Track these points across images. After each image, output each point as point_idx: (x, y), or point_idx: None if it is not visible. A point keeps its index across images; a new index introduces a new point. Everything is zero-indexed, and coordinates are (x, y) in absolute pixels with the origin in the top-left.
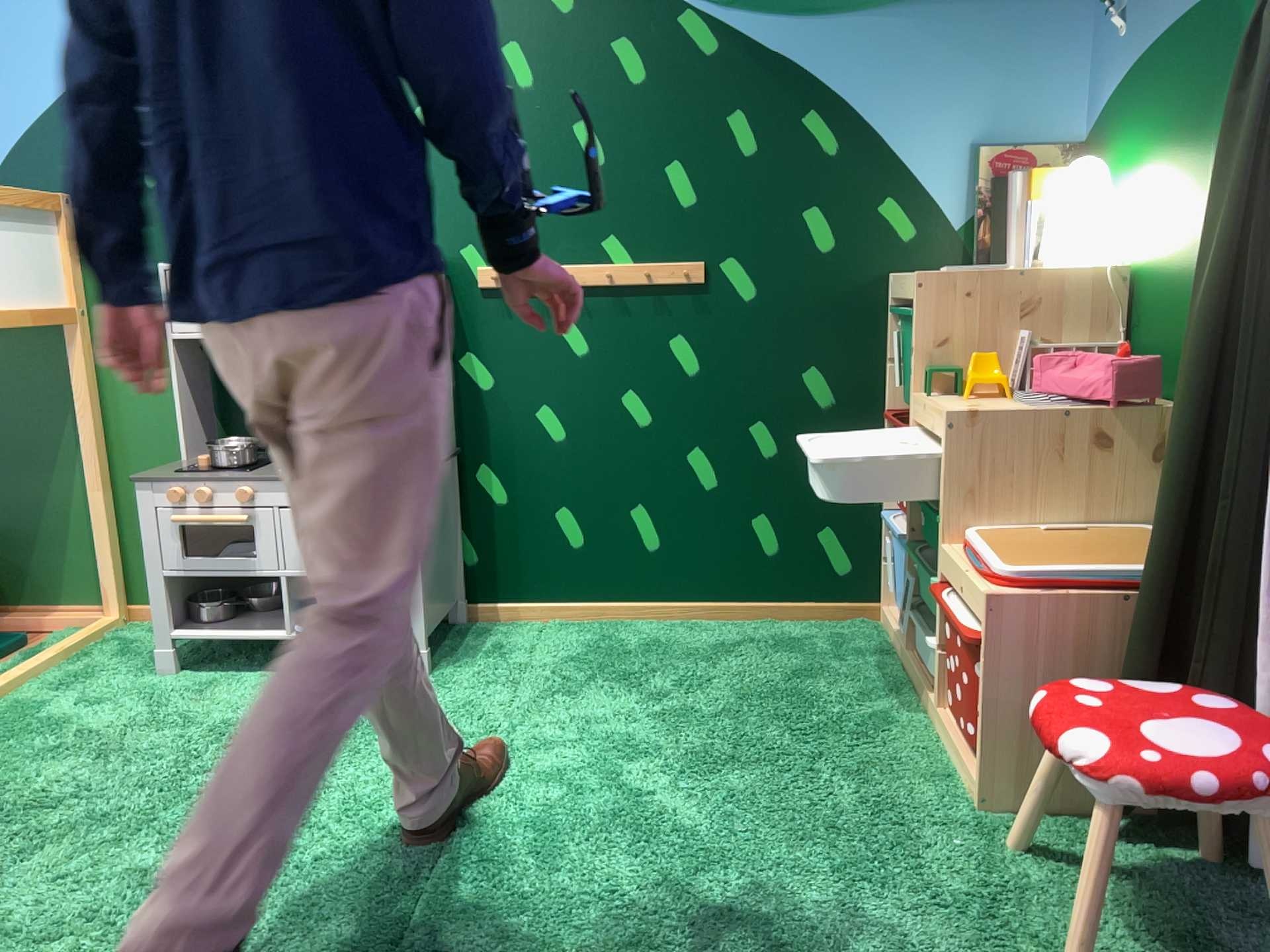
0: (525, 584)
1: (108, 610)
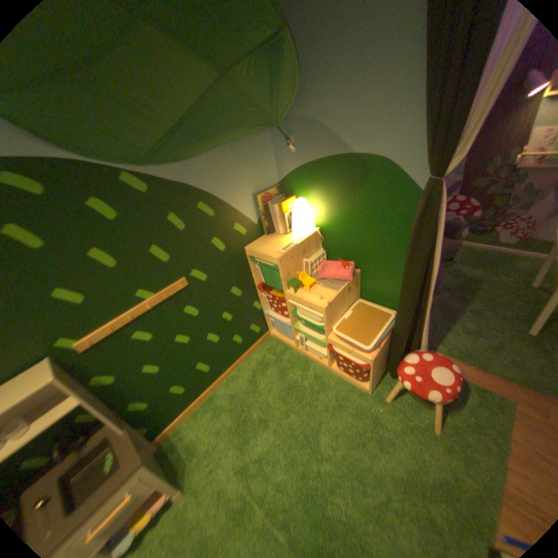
0: (171, 416)
1: None
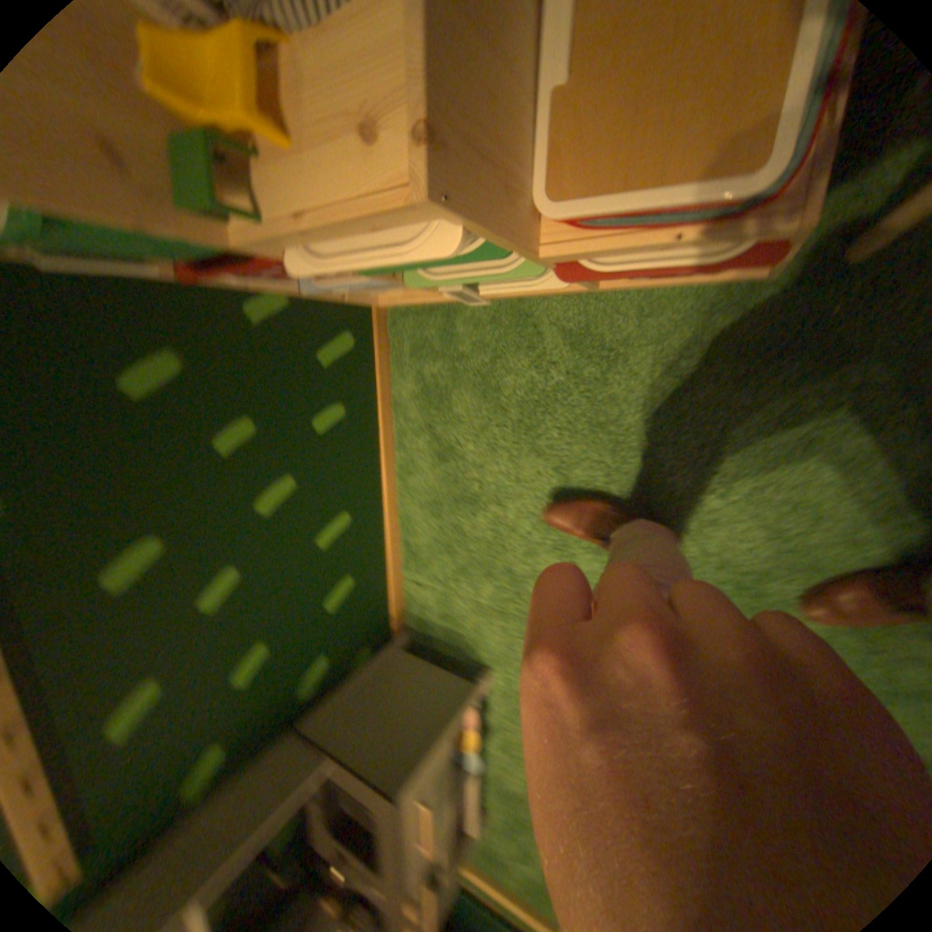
0: (376, 600)
1: None
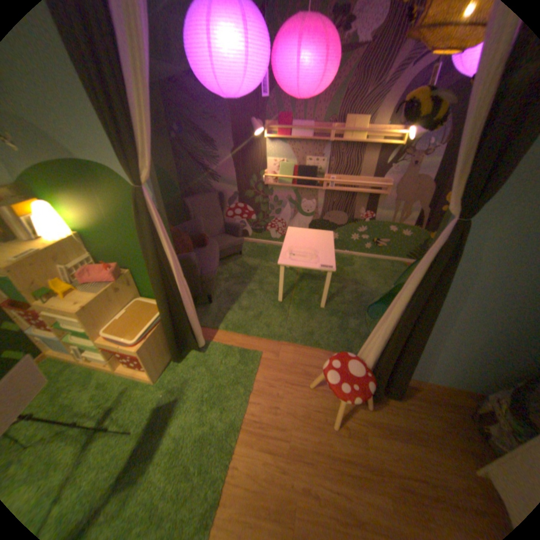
0: None
1: None
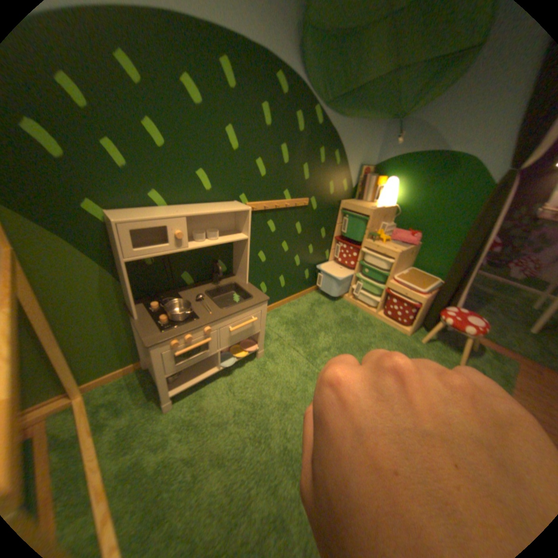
0: None
1: (73, 397)
